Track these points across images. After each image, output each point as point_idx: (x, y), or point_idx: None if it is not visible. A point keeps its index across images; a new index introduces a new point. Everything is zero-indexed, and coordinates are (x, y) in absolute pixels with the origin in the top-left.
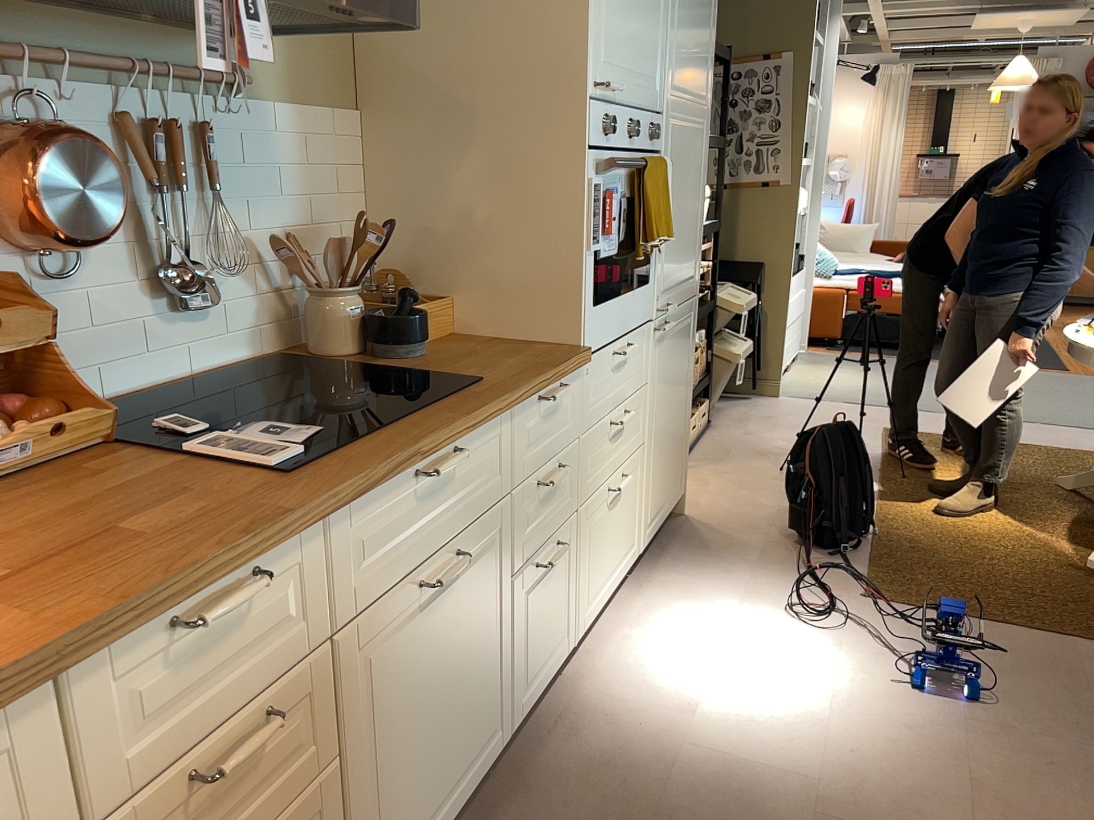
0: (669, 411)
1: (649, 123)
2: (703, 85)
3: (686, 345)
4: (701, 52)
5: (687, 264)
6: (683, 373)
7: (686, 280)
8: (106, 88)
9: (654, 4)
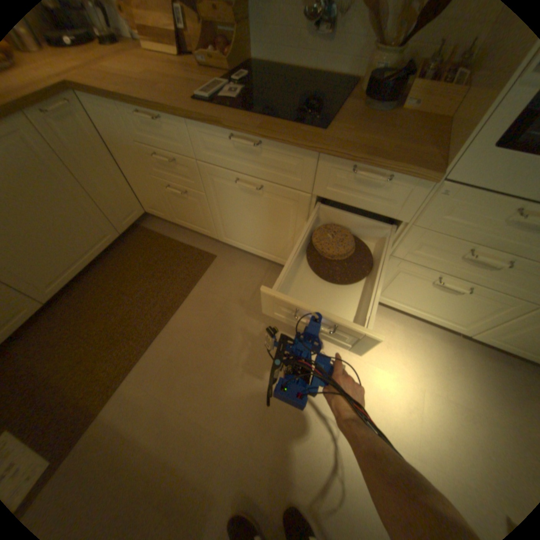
0: None
1: None
2: None
3: None
4: None
5: None
6: None
7: None
8: None
9: None
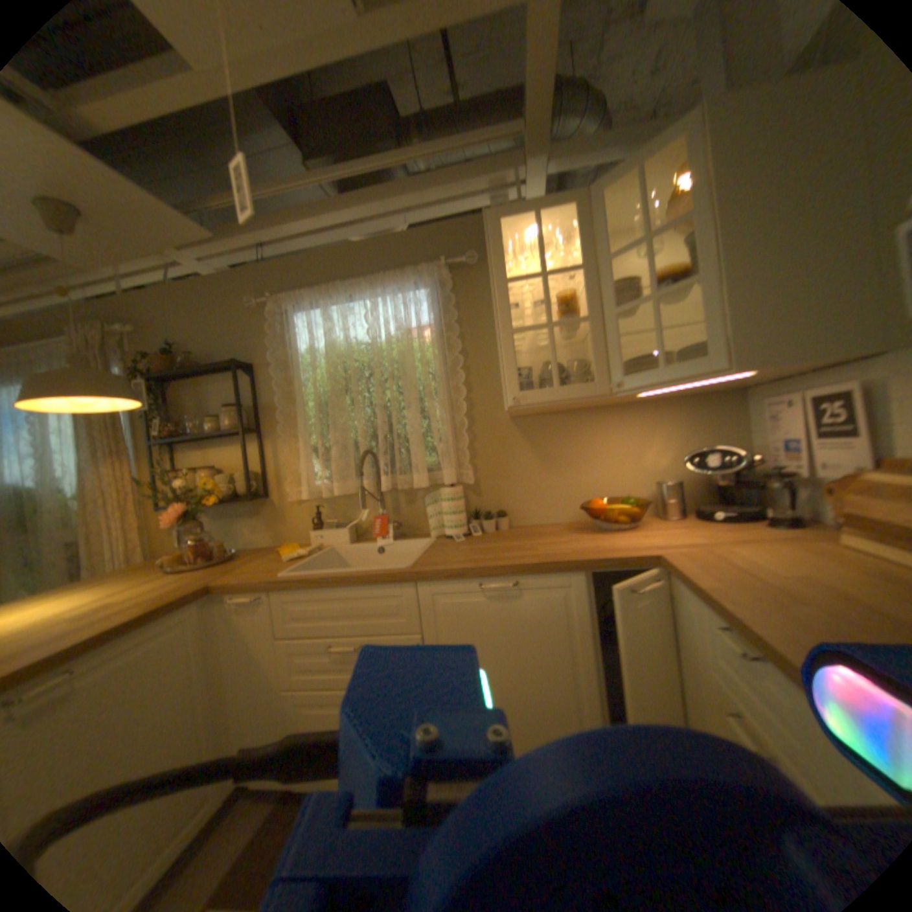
0: None
1: None
2: None
3: None
4: None
5: None
6: None
7: None
8: None
9: None
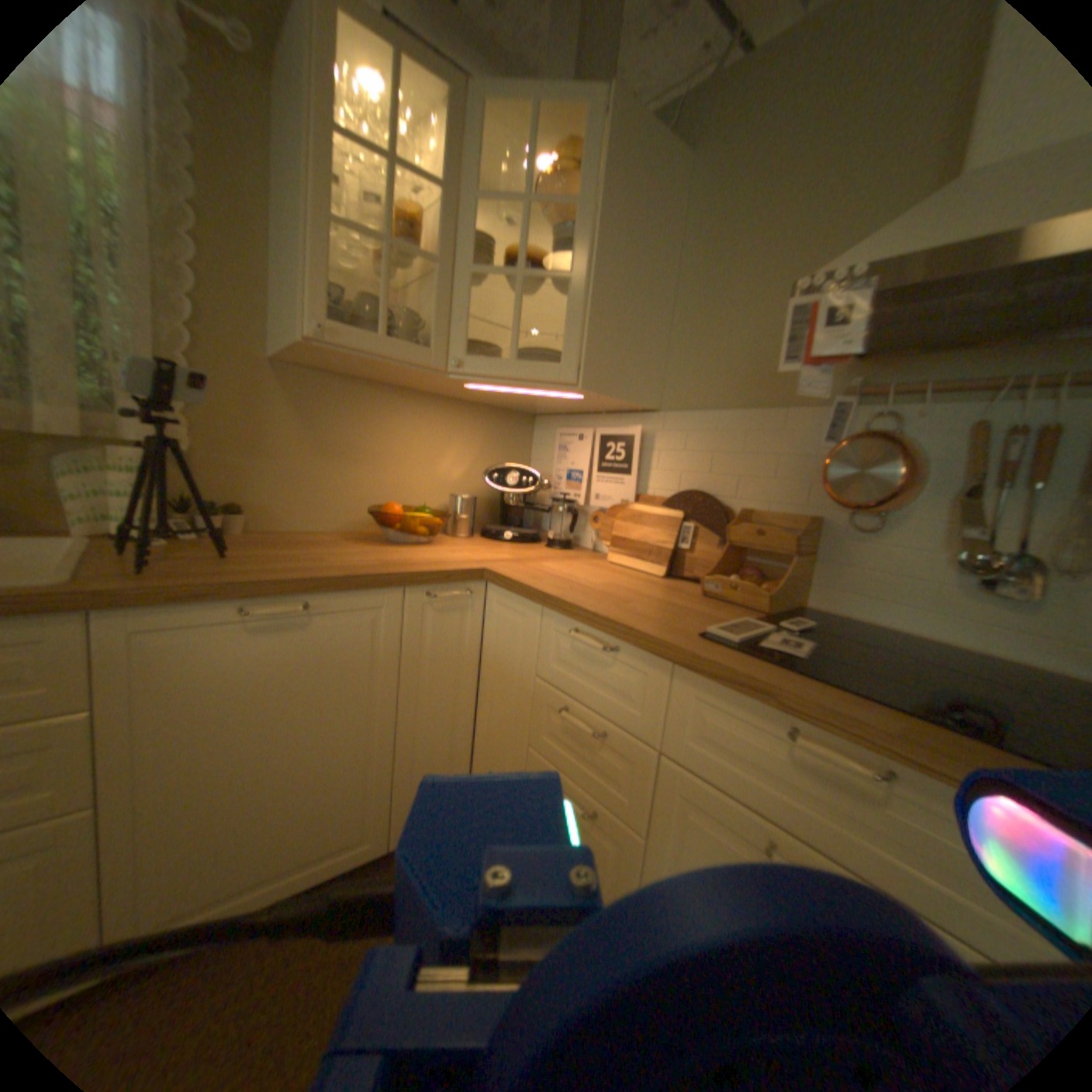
0: None
1: None
2: None
3: None
4: None
5: None
6: None
7: None
8: (974, 400)
9: None
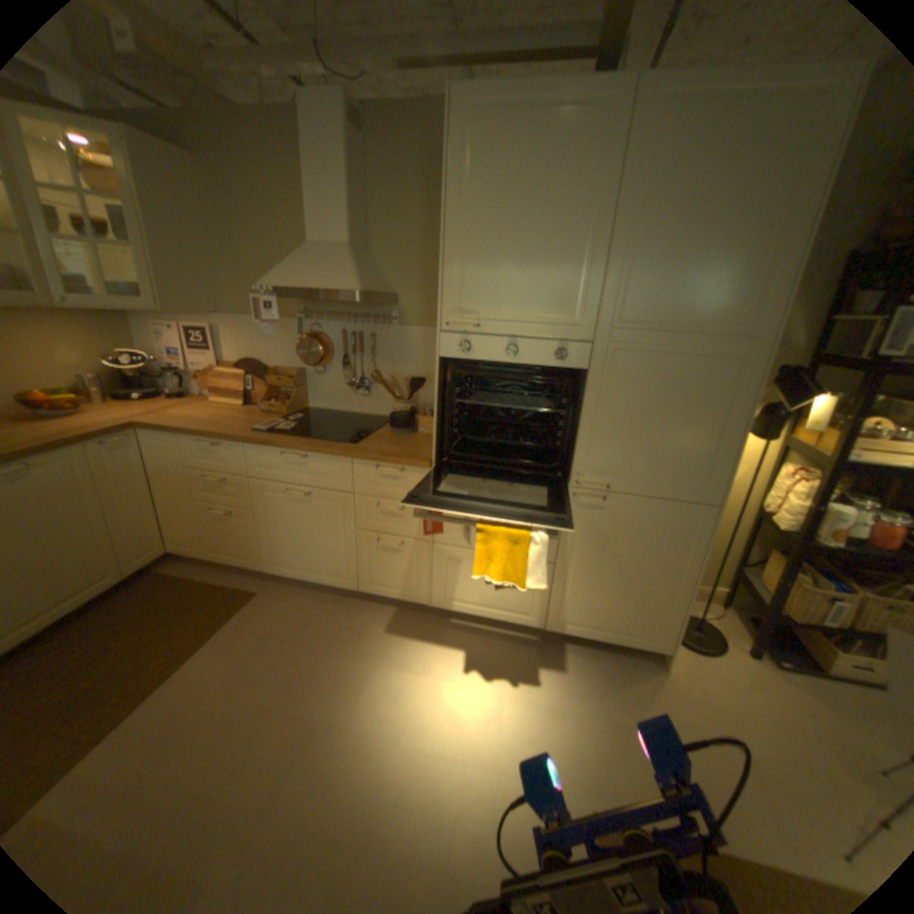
0: (617, 569)
1: (553, 345)
2: (743, 312)
3: (677, 538)
4: (732, 279)
5: (681, 471)
6: (665, 557)
7: (678, 483)
8: (339, 322)
9: (564, 258)
